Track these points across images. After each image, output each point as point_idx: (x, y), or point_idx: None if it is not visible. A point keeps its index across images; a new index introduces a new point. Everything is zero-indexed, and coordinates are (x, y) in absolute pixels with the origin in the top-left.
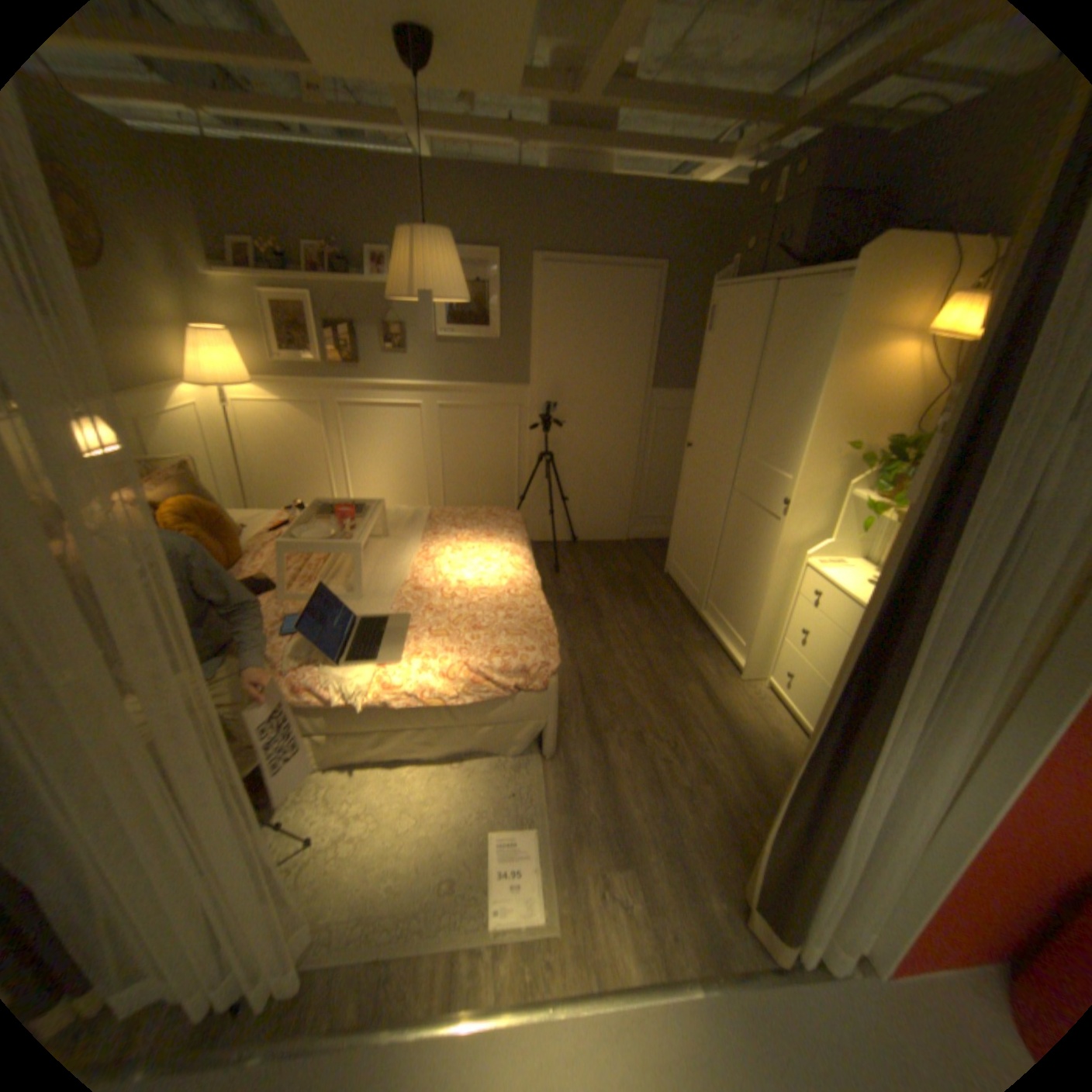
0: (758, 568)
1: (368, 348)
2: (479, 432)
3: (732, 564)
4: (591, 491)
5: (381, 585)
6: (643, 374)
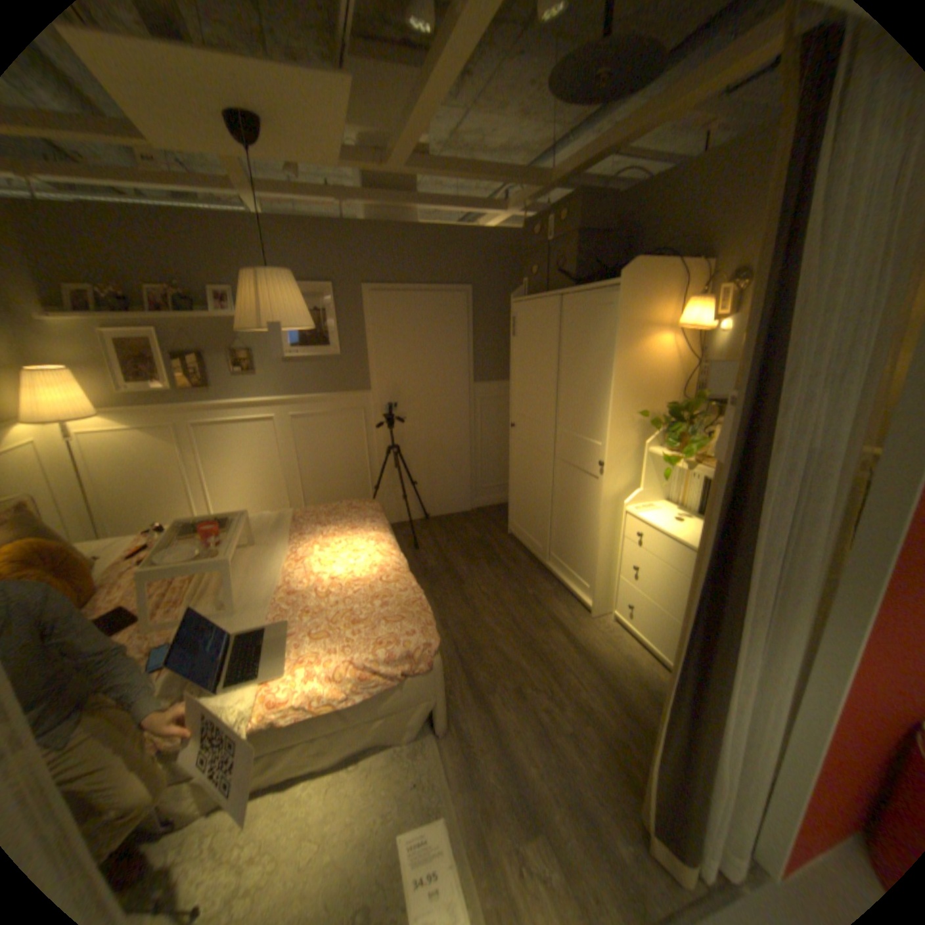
0: (587, 520)
1: (219, 373)
2: (331, 434)
3: (565, 519)
4: (436, 472)
5: (254, 595)
6: (465, 372)
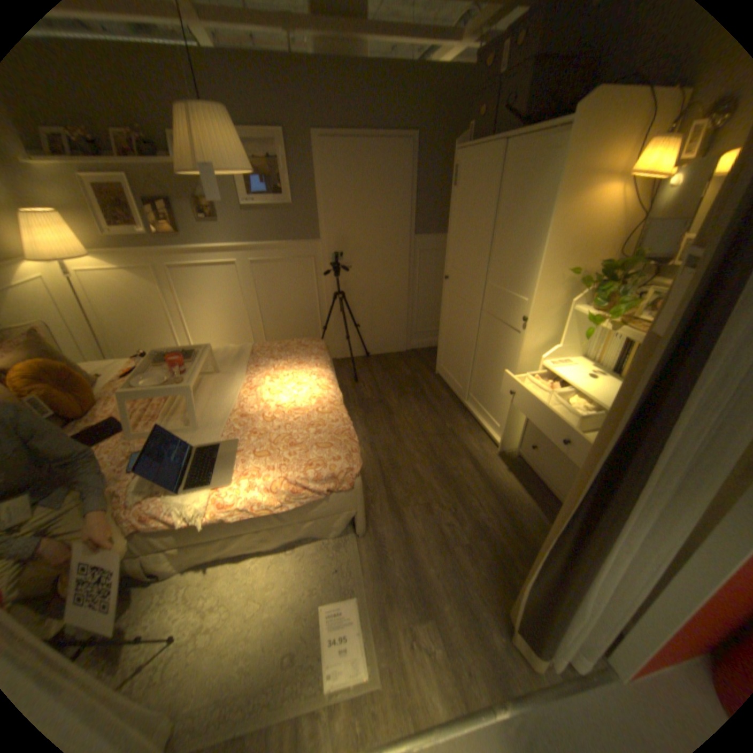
0: (505, 369)
1: (185, 219)
2: (285, 280)
3: (485, 367)
4: (377, 317)
5: (213, 416)
6: (407, 224)
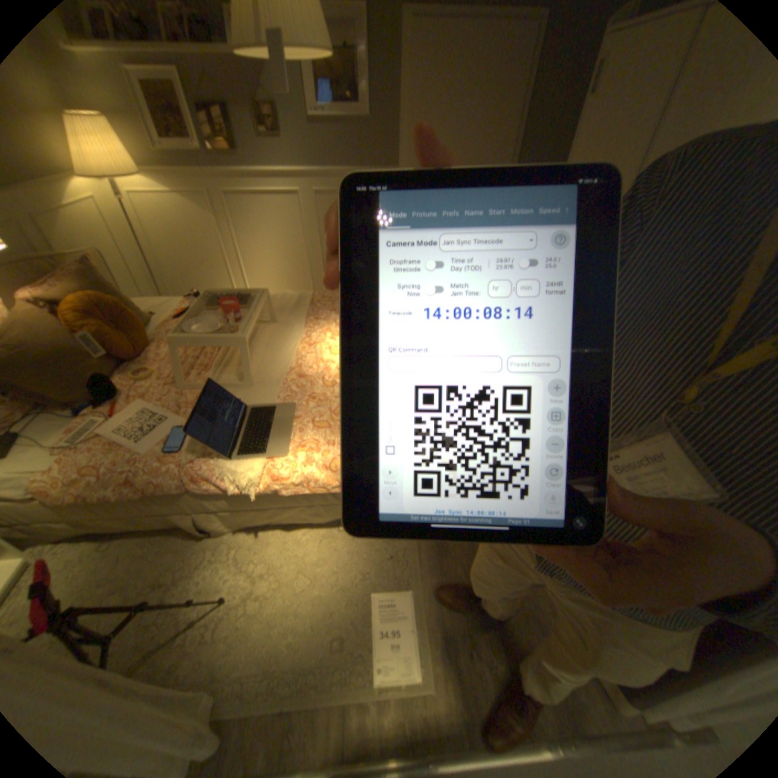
0: None
1: (243, 133)
2: None
3: None
4: None
5: (269, 373)
6: (510, 151)
